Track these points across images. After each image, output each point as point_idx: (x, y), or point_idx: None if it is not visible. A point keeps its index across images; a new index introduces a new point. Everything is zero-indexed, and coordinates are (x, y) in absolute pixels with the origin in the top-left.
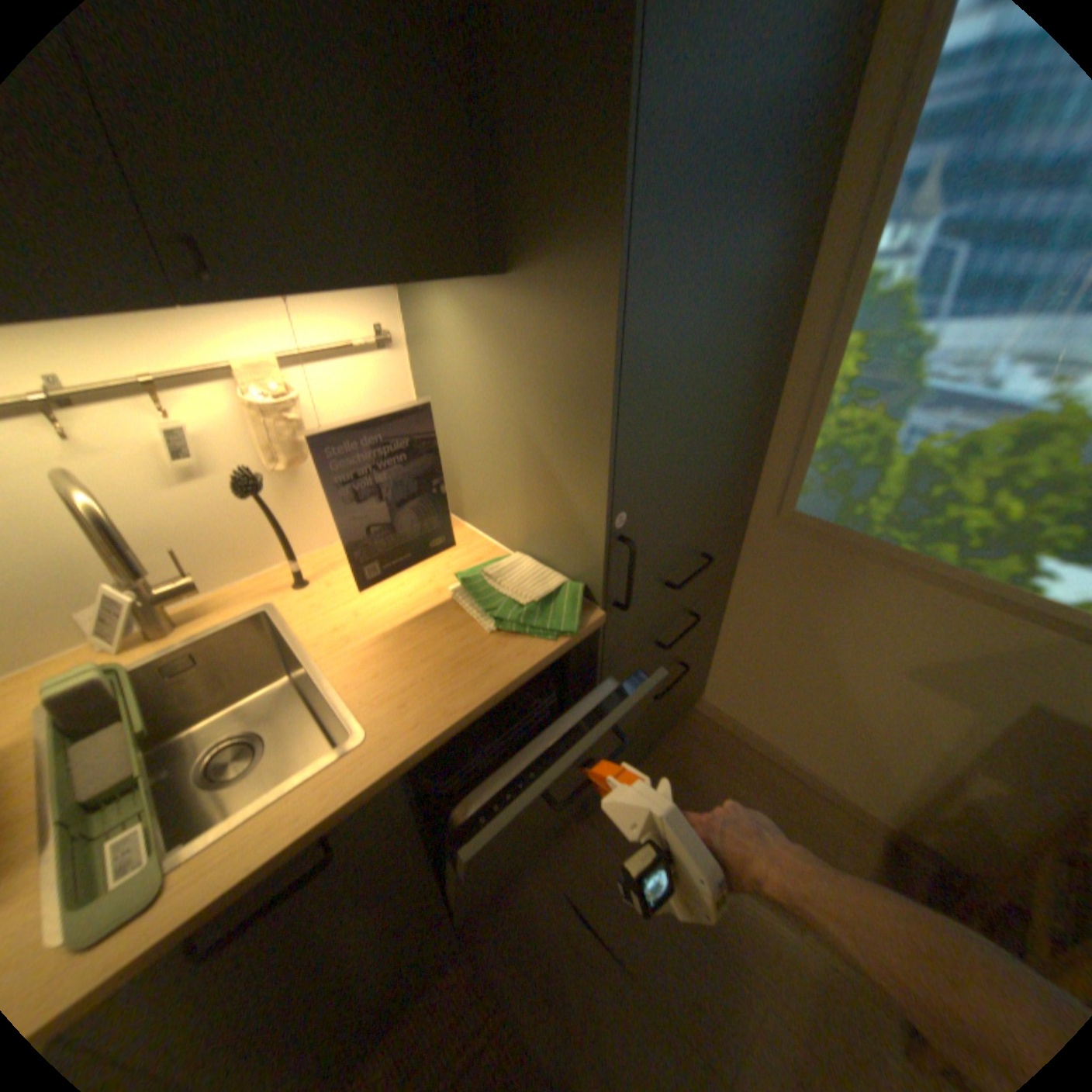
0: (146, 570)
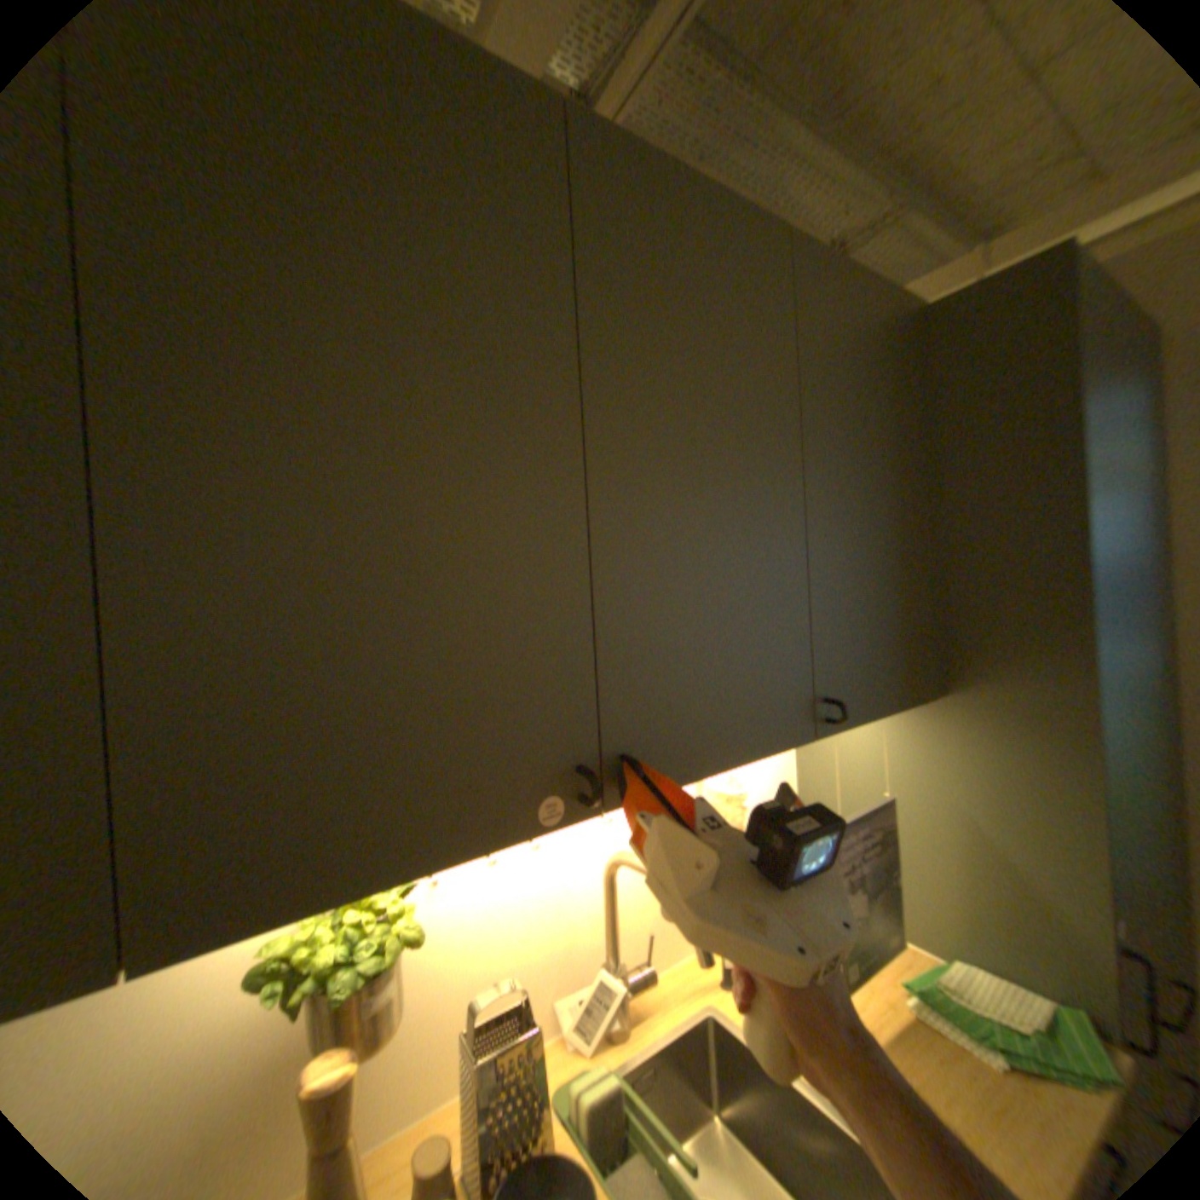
0: (622, 956)
